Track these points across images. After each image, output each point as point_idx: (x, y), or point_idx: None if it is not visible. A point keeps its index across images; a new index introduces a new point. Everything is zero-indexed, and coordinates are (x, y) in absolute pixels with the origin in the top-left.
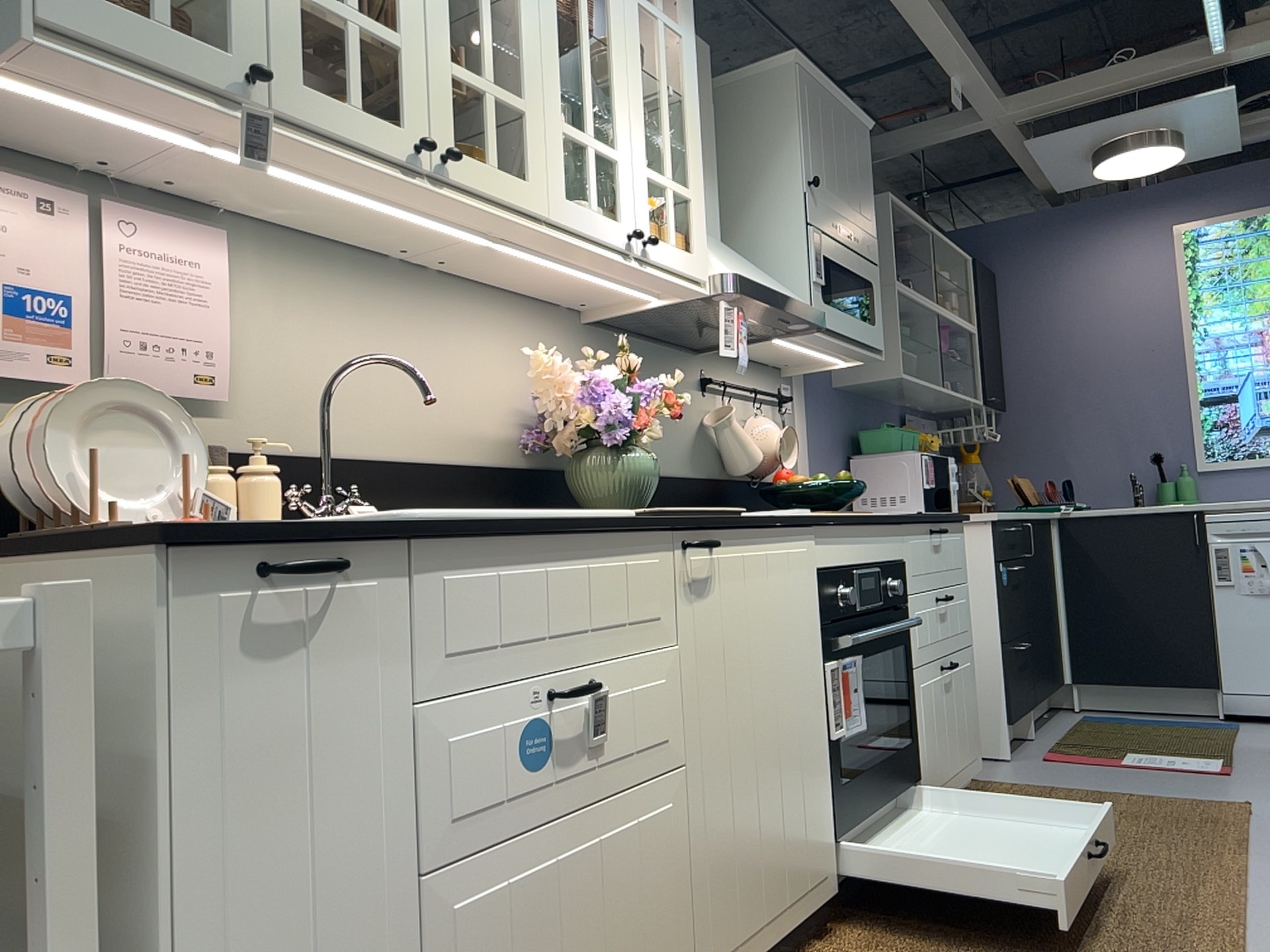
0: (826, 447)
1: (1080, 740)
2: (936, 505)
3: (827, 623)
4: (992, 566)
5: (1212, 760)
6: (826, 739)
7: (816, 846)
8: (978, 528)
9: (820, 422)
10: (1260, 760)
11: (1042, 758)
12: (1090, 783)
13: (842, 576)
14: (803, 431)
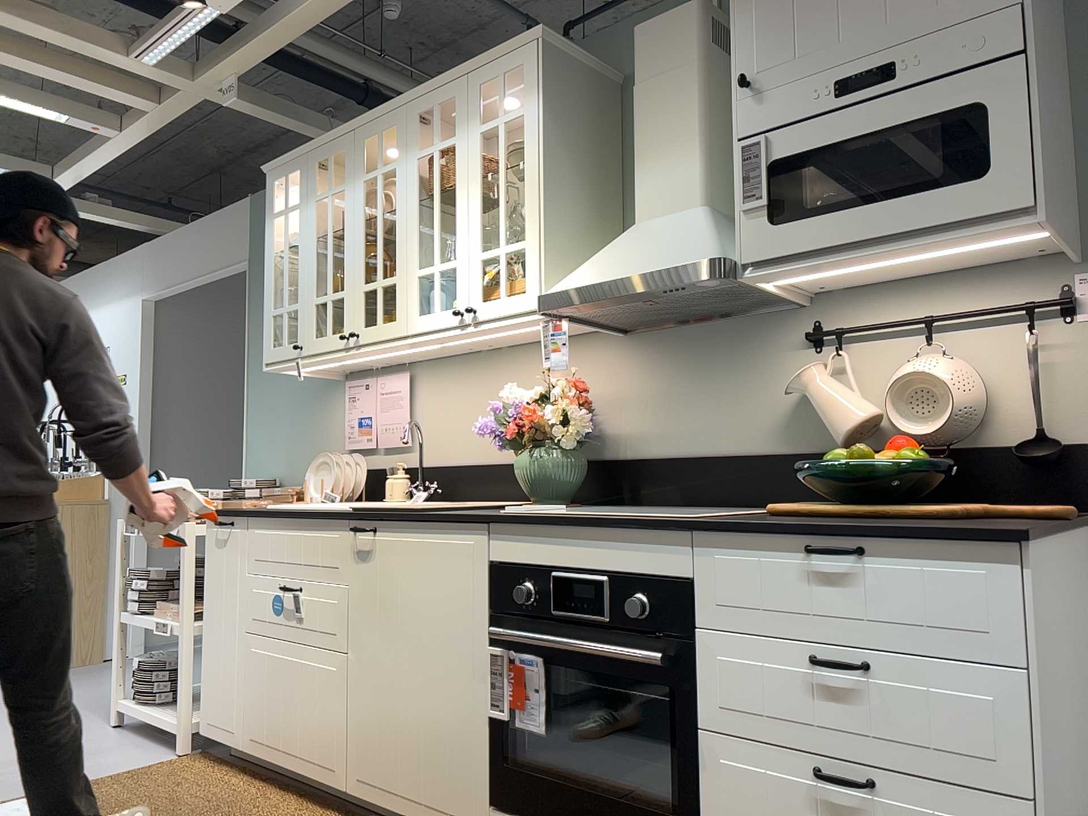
0: None
1: None
2: None
3: (499, 613)
4: None
5: None
6: (490, 713)
7: (459, 787)
8: None
9: None
10: None
11: None
12: None
13: (530, 574)
14: None
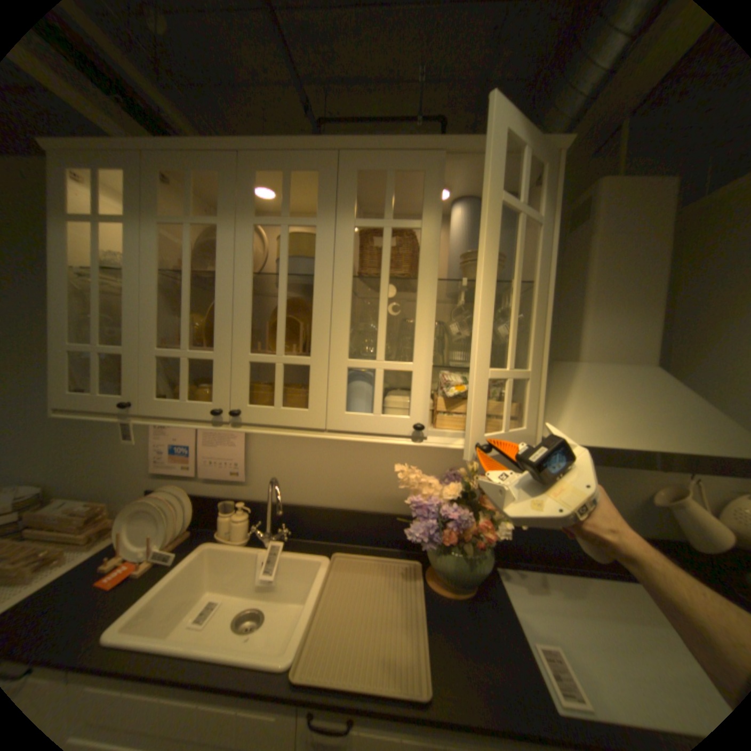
0: None
1: None
2: None
3: None
4: None
5: None
6: None
7: None
8: None
9: None
10: None
11: None
12: None
13: None
14: None
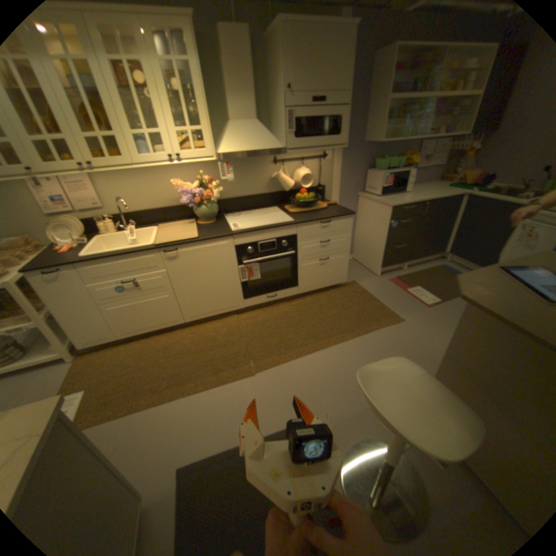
0: (352, 167)
1: (416, 276)
2: (390, 191)
3: (241, 257)
4: (389, 221)
5: (437, 300)
6: (241, 281)
7: (233, 300)
8: (389, 207)
9: (350, 158)
10: (455, 306)
11: (388, 280)
12: (381, 294)
13: (251, 245)
14: (336, 165)
